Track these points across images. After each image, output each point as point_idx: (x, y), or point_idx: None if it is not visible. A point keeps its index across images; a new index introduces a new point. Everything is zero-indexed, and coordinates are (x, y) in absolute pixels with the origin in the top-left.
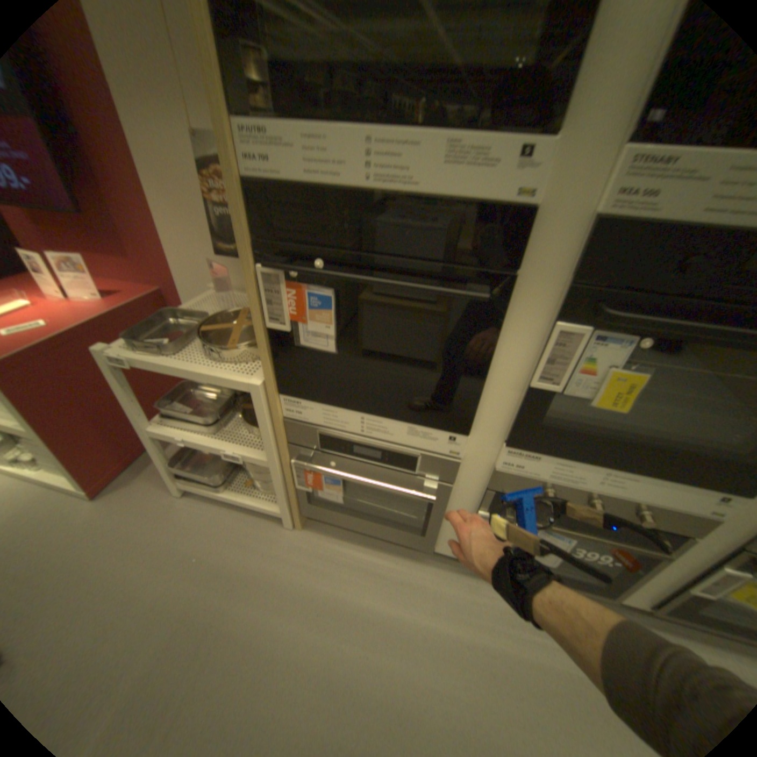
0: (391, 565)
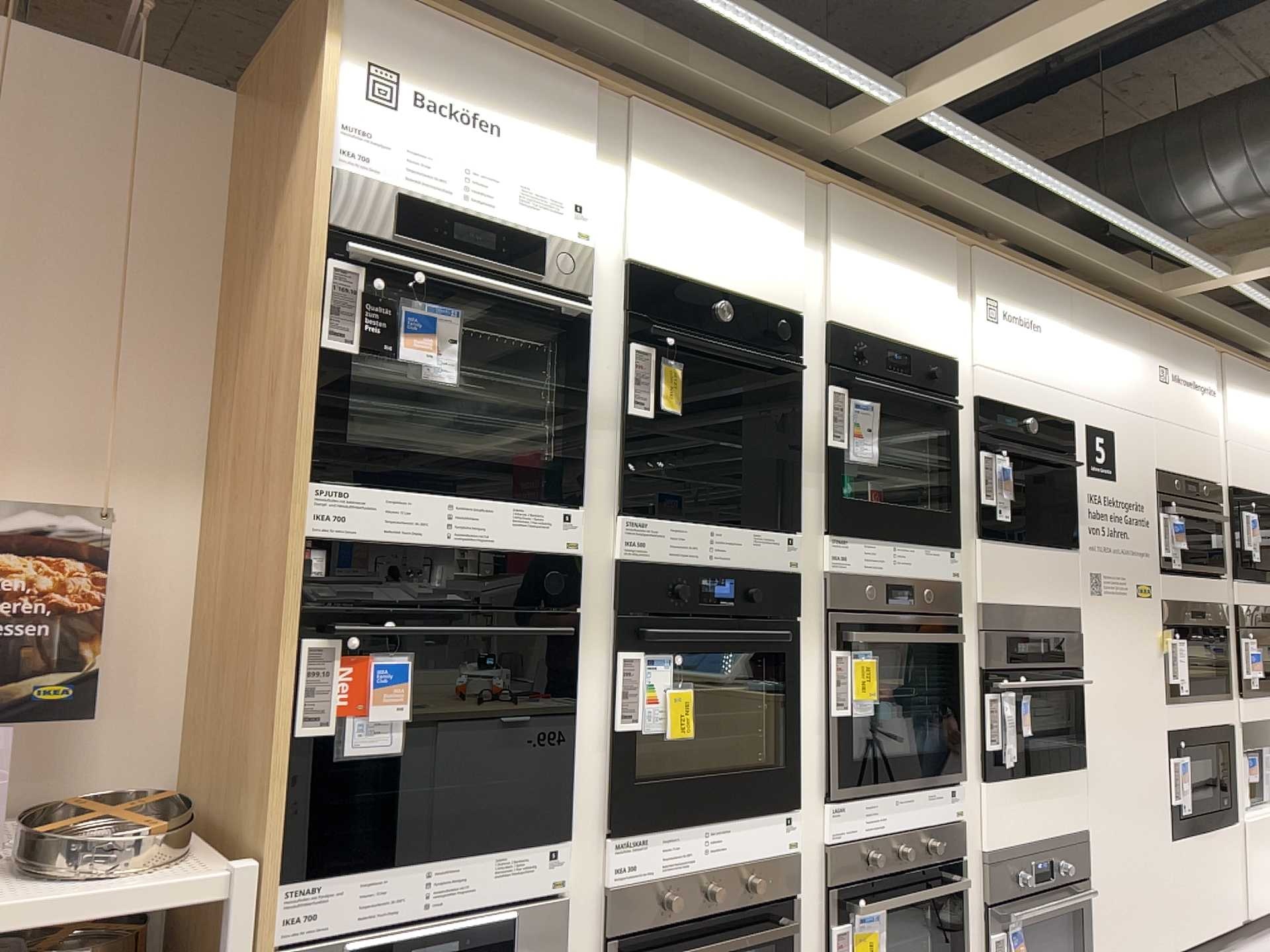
0: None
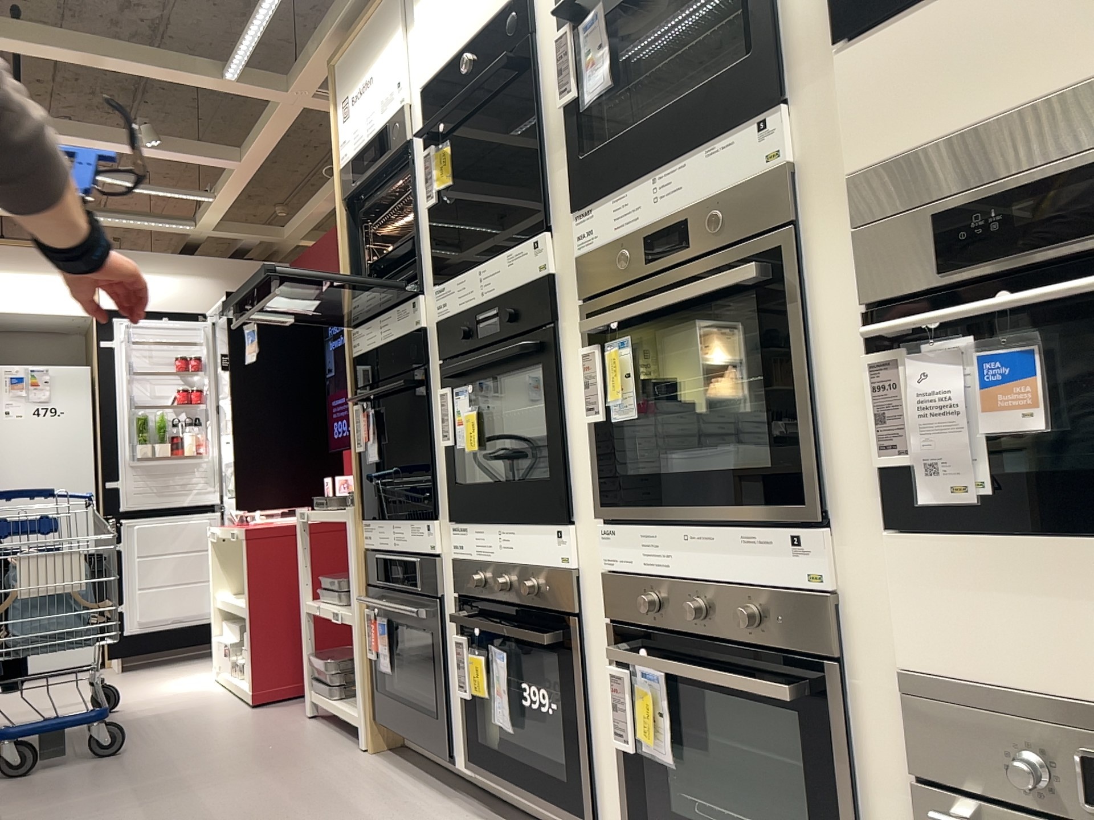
0: (415, 791)
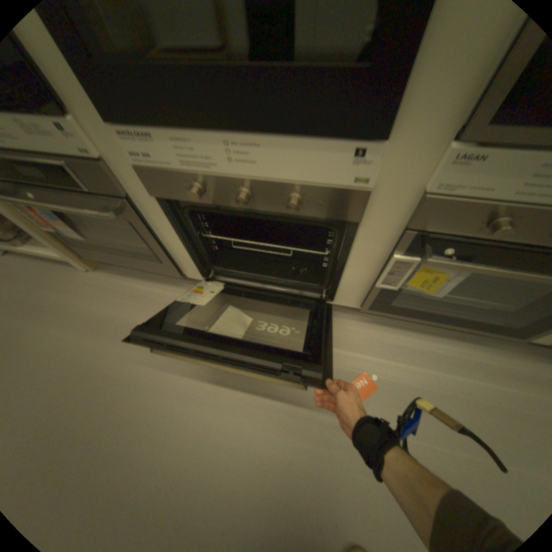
0: (160, 290)
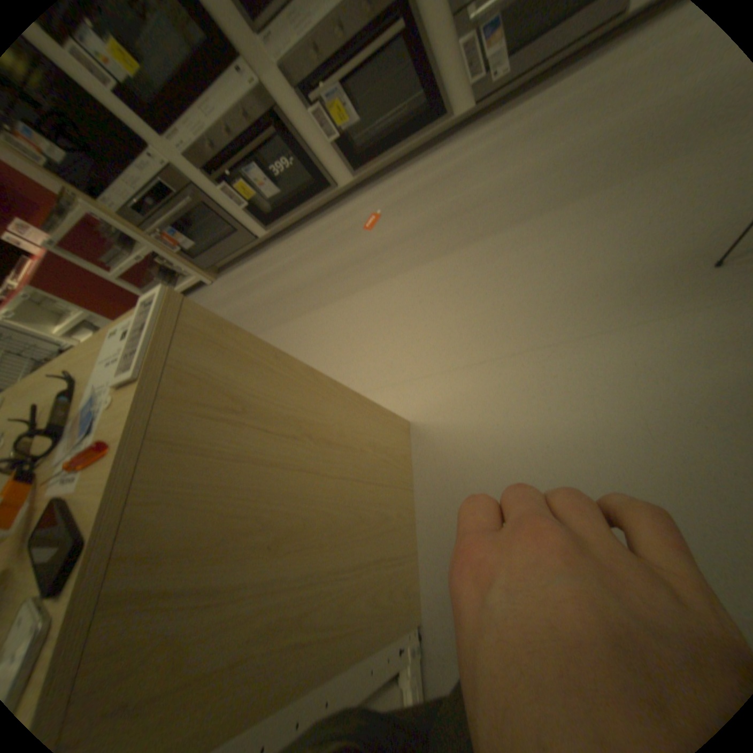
0: (253, 261)
